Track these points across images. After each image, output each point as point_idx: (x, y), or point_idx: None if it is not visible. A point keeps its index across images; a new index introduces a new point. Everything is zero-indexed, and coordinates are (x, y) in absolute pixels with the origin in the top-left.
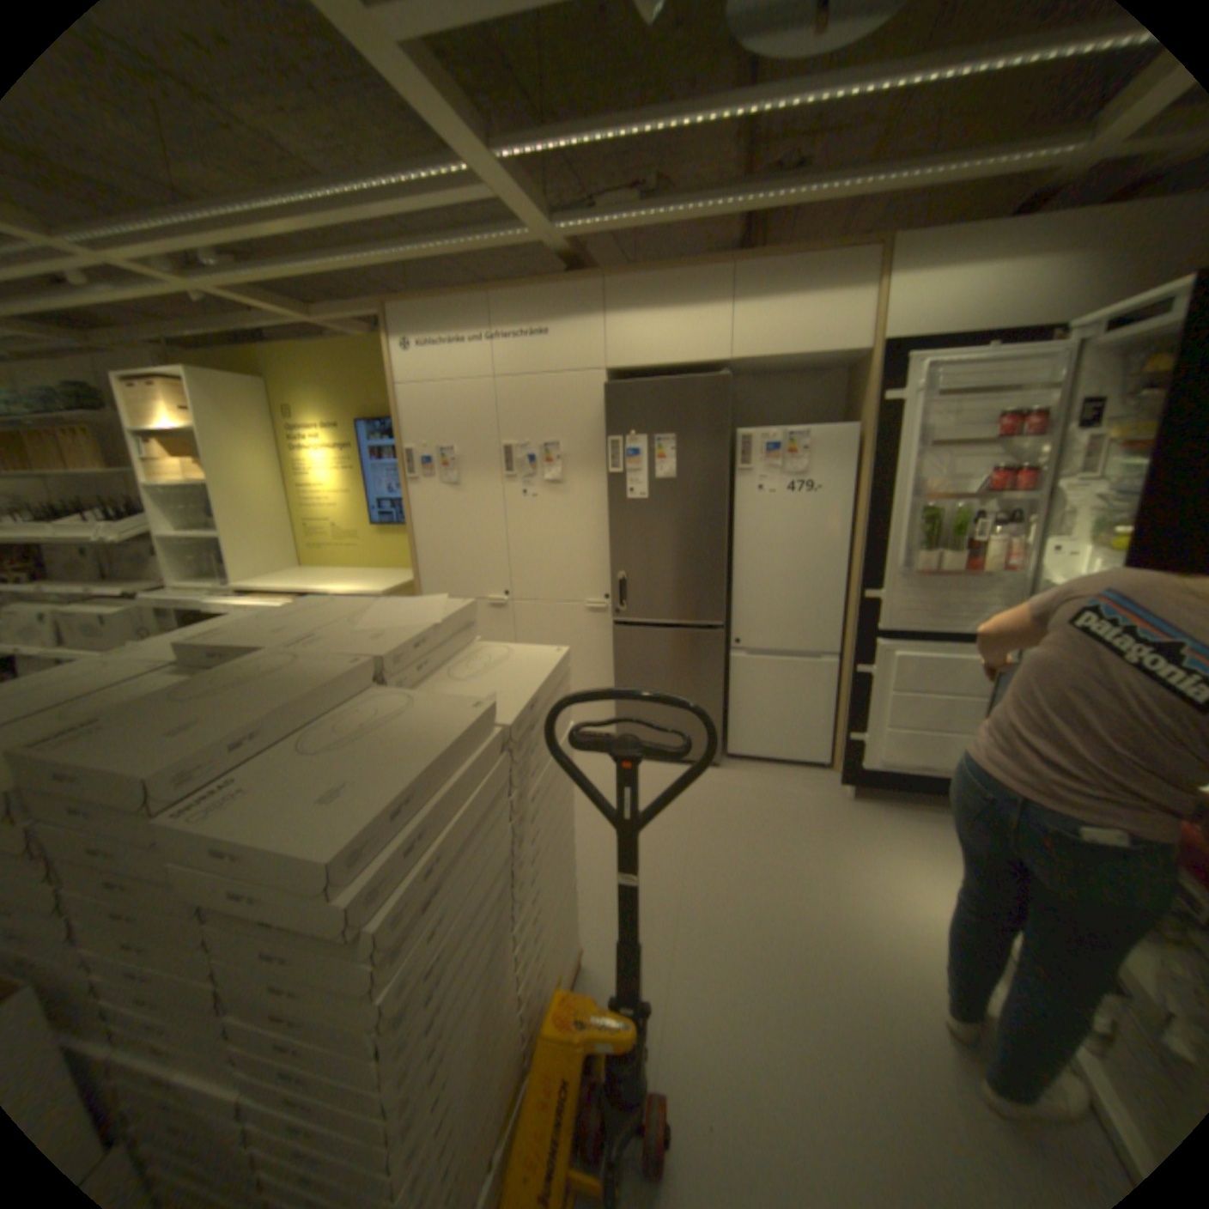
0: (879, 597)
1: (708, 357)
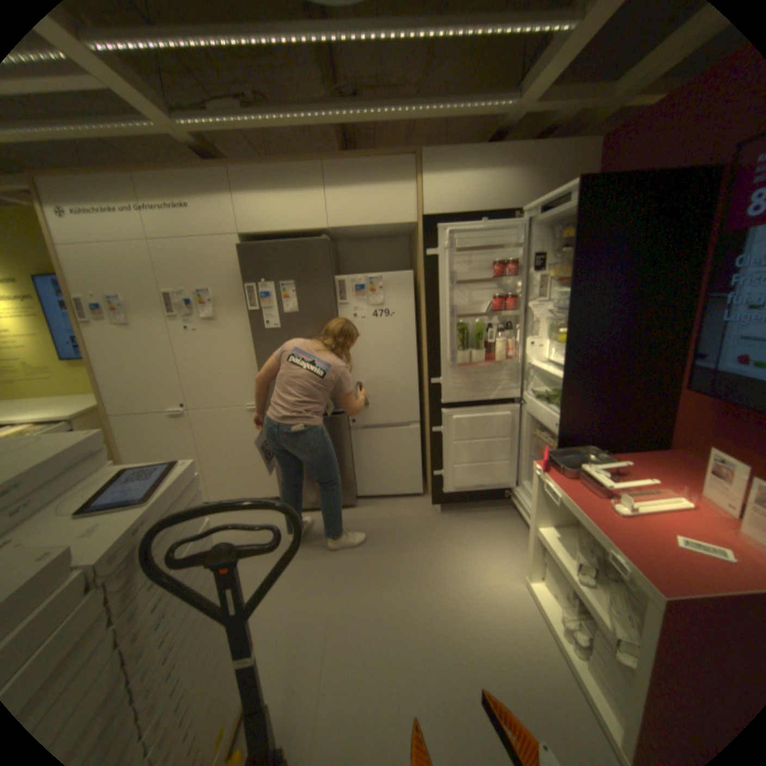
0: (439, 382)
1: (312, 226)
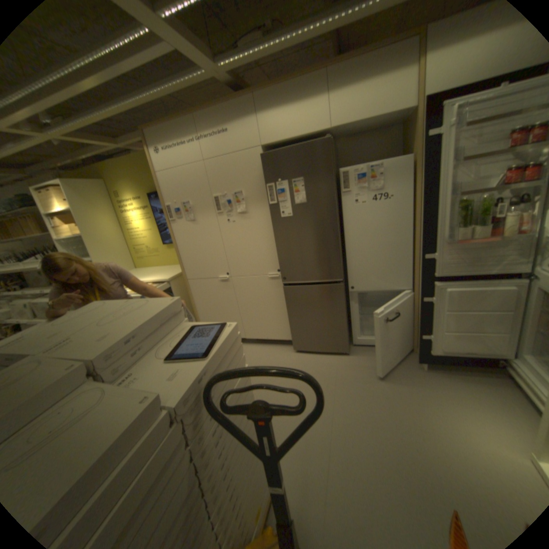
0: (434, 257)
1: (317, 128)
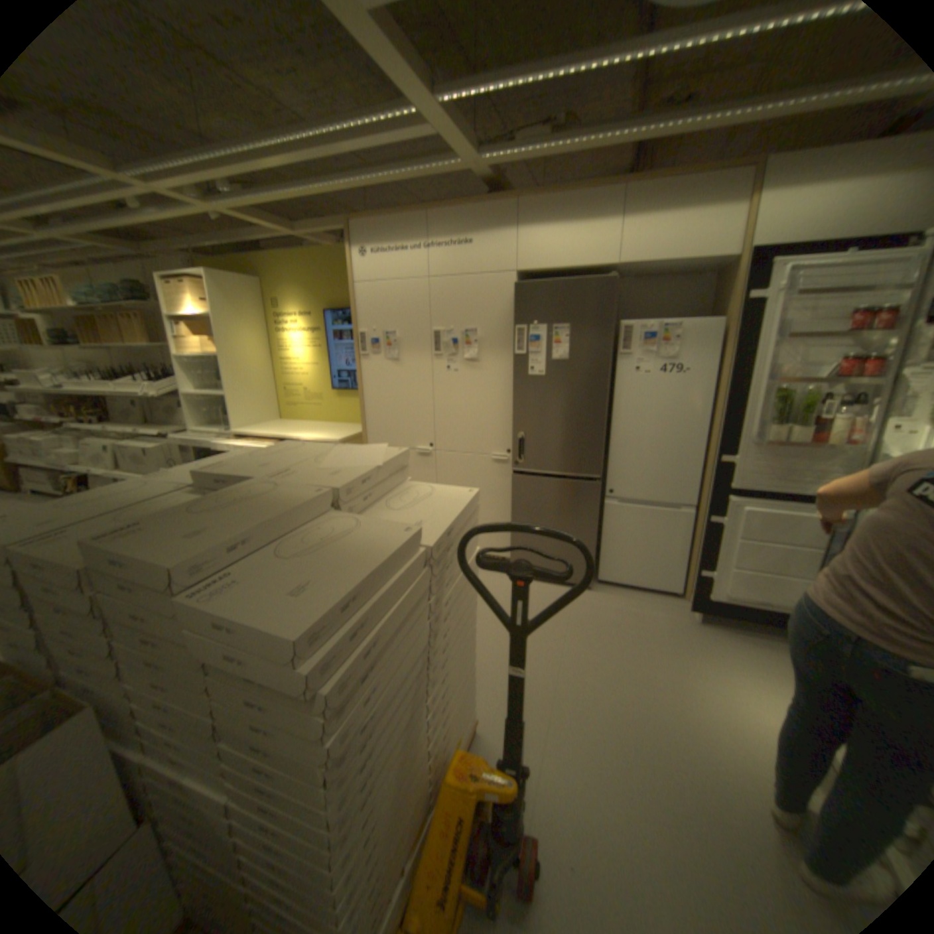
0: (733, 461)
1: (600, 262)
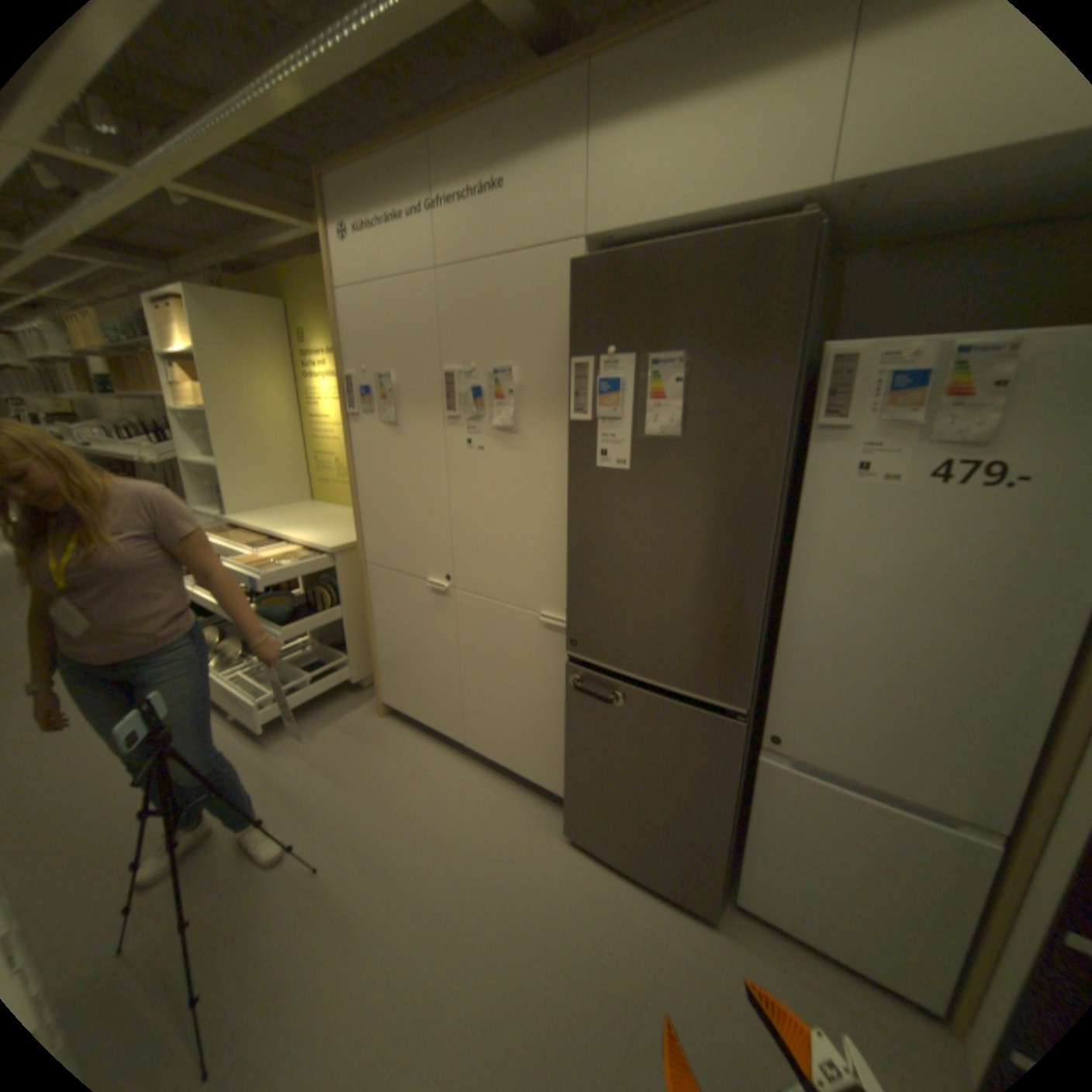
0: None
1: (779, 184)
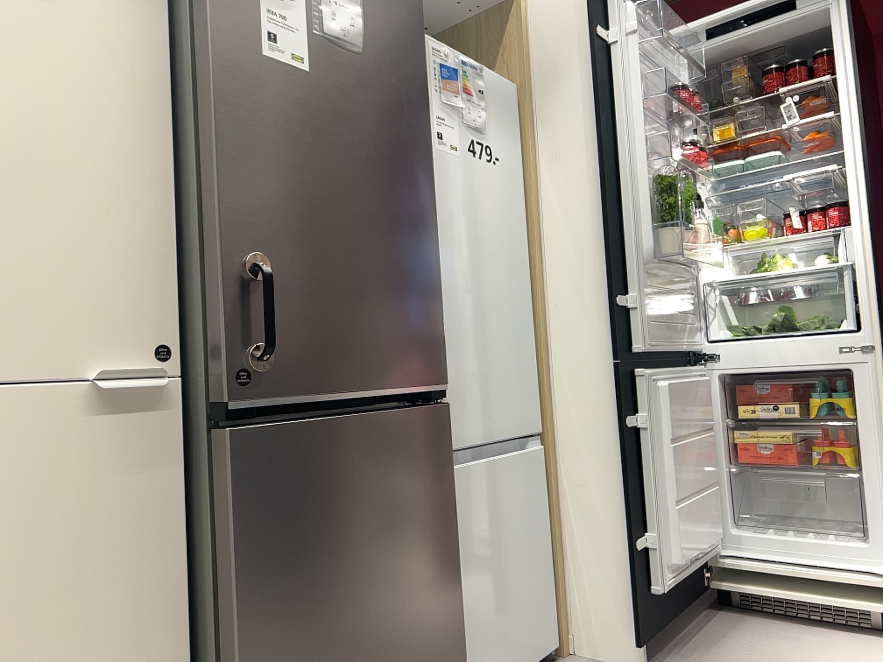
0: (628, 303)
1: None
